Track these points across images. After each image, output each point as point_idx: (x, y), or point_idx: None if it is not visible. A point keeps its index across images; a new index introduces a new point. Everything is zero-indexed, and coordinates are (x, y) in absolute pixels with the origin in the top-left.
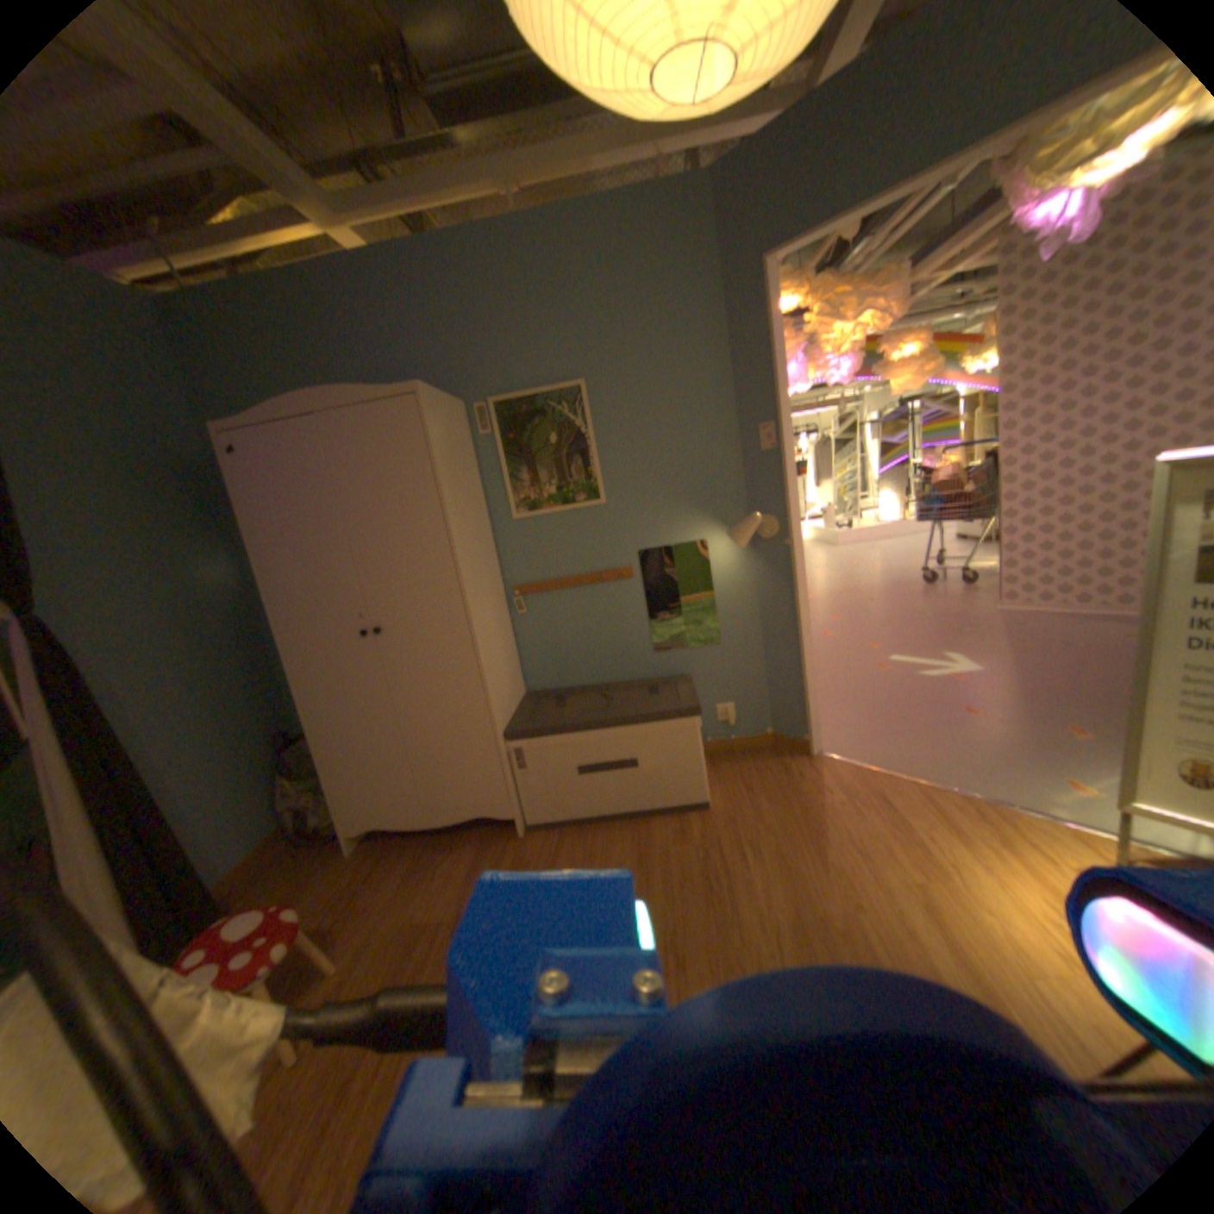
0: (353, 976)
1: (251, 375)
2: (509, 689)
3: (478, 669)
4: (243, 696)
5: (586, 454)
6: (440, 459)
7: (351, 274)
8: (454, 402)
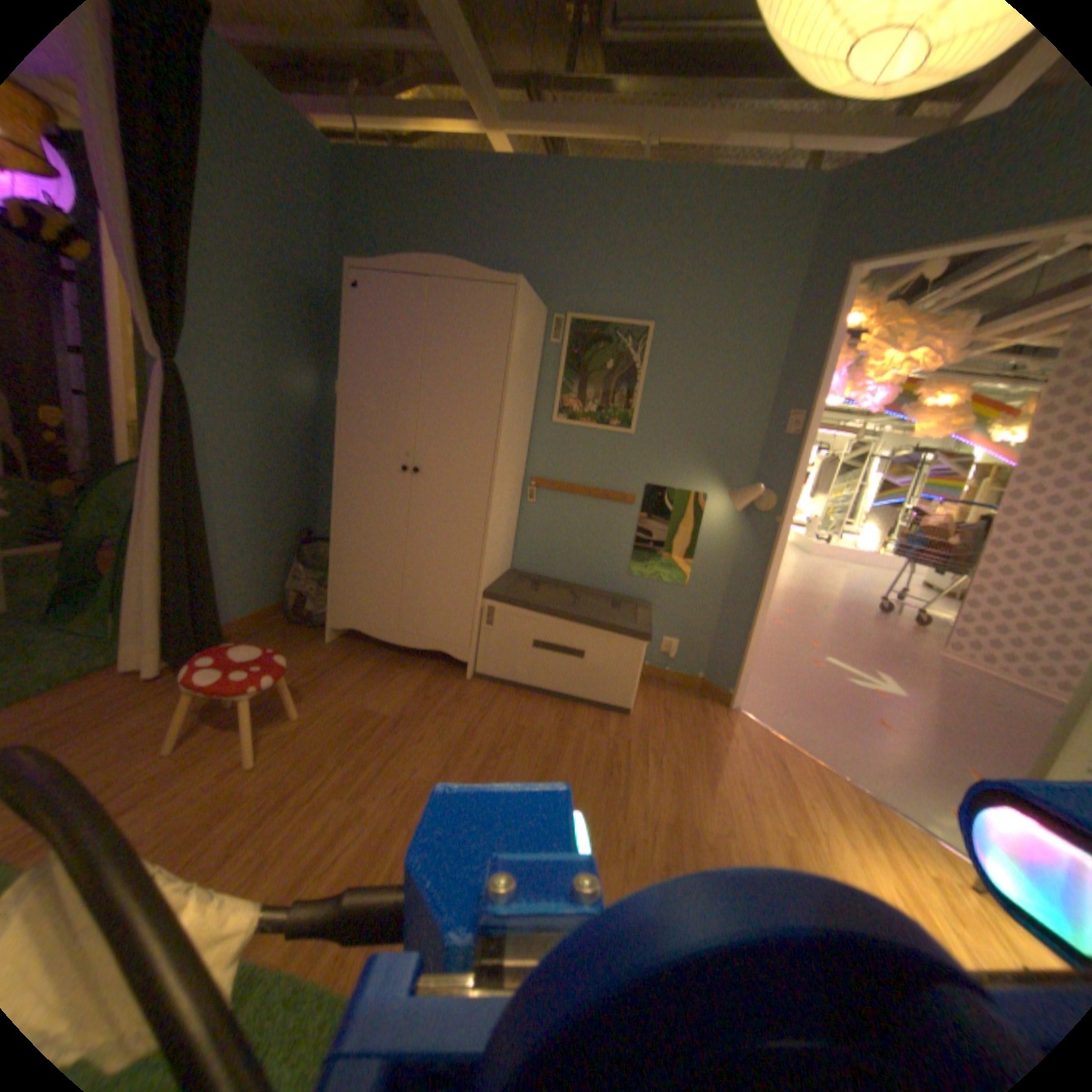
0: (309, 728)
1: (385, 234)
2: (499, 559)
3: (484, 531)
4: (290, 489)
5: (632, 388)
6: (515, 348)
7: (495, 175)
8: (540, 307)
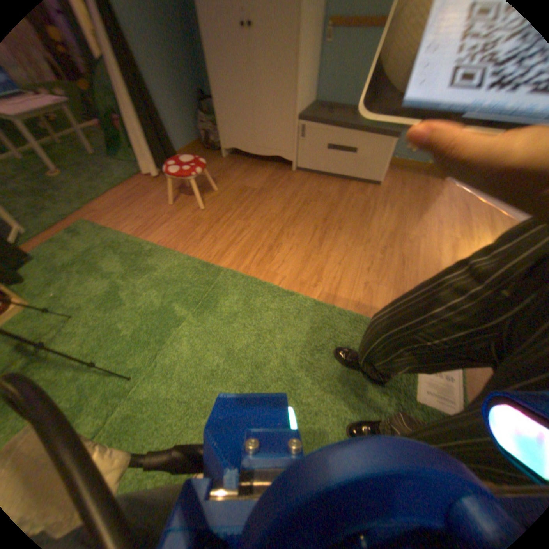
0: (223, 194)
1: None
2: (308, 92)
3: (297, 68)
4: (184, 60)
5: None
6: None
7: None
8: None
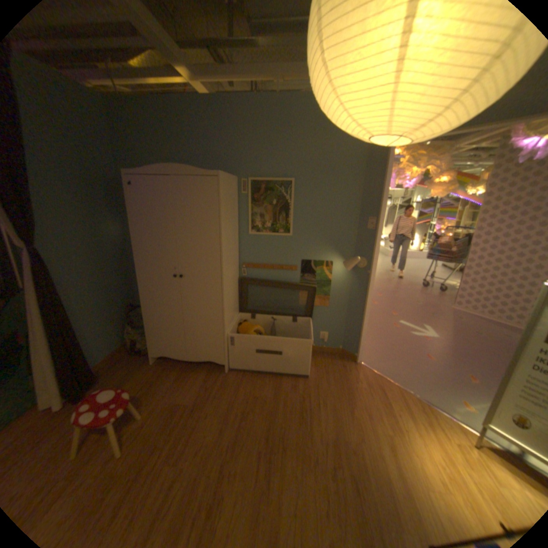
0: (148, 422)
1: (143, 143)
2: (233, 308)
3: (222, 301)
4: (117, 286)
5: (288, 212)
6: (223, 207)
7: (198, 106)
8: (233, 178)
